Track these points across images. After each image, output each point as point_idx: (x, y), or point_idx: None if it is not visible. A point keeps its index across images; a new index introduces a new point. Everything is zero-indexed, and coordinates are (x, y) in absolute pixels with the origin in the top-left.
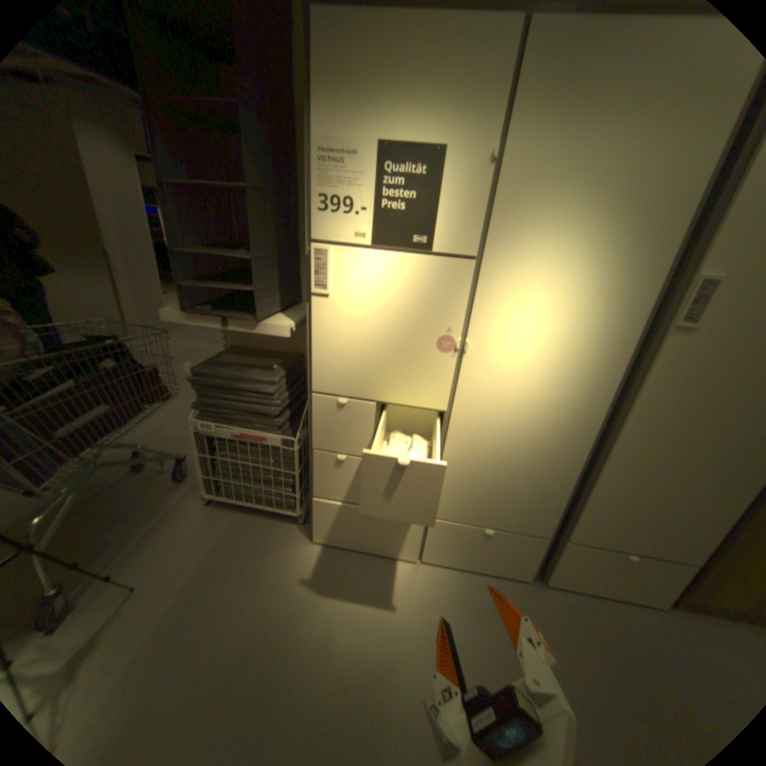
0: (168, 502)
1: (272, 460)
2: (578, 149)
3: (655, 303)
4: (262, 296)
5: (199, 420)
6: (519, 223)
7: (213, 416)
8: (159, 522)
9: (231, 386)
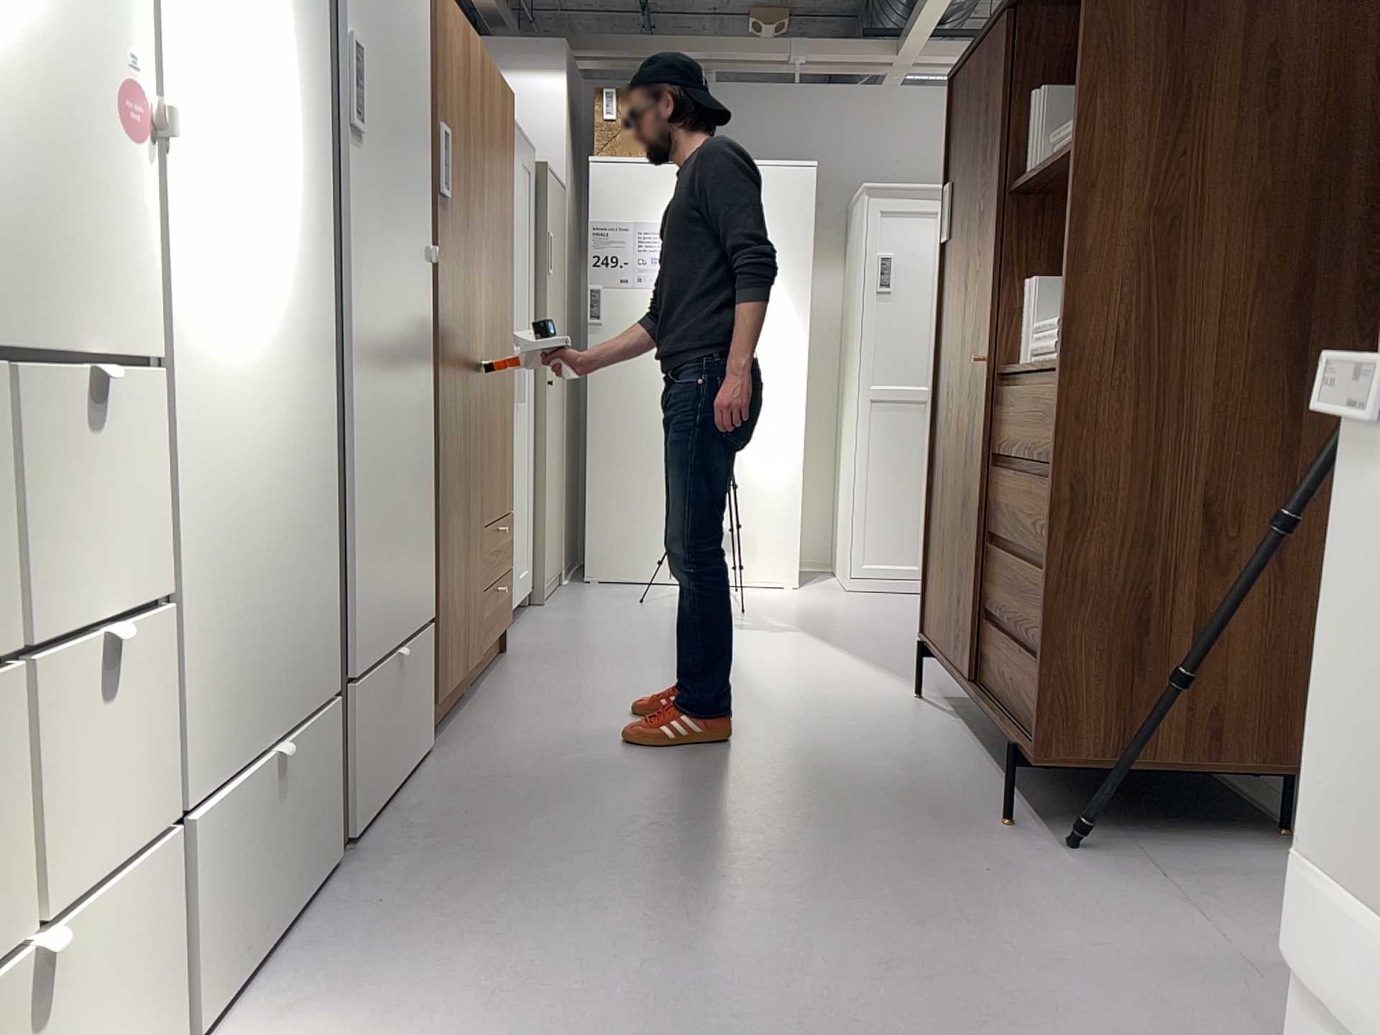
0: None
1: None
2: None
3: (322, 77)
4: None
5: None
6: None
7: None
8: None
9: None
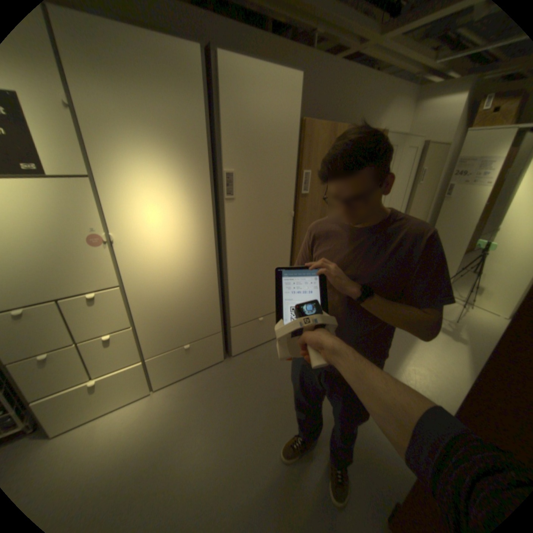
0: None
1: None
2: (127, 102)
3: (211, 189)
4: None
5: None
6: (109, 150)
7: None
8: None
9: None
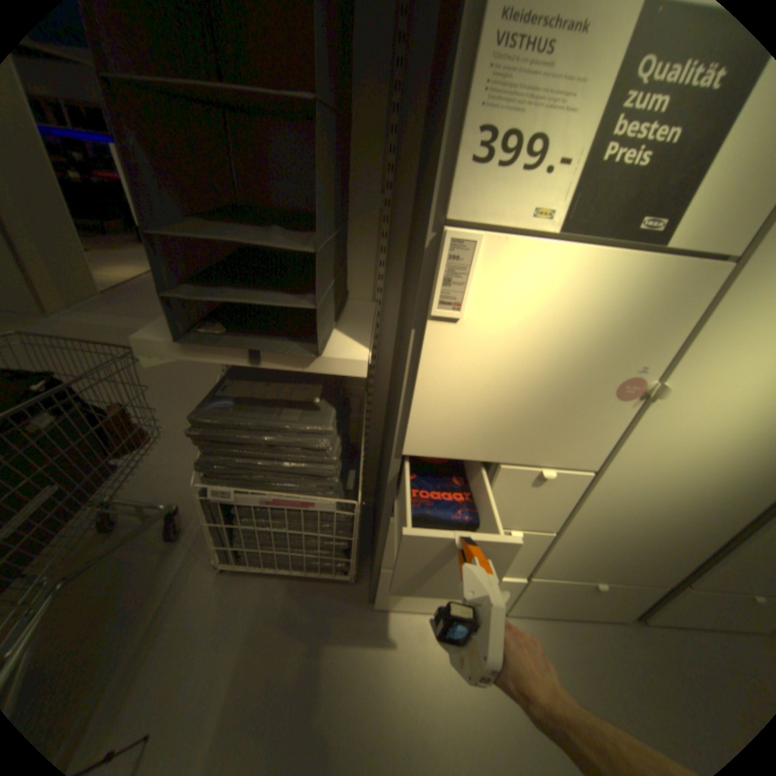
0: (164, 577)
1: (318, 525)
2: None
3: None
4: (321, 313)
5: (206, 485)
6: None
7: (228, 478)
8: (158, 611)
9: (258, 441)
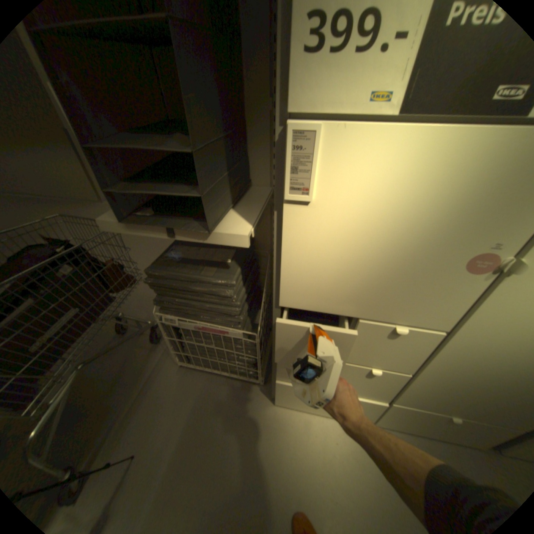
0: (149, 365)
1: (233, 346)
2: None
3: None
4: (210, 199)
5: (162, 314)
6: None
7: (174, 310)
8: (145, 385)
9: (186, 288)
